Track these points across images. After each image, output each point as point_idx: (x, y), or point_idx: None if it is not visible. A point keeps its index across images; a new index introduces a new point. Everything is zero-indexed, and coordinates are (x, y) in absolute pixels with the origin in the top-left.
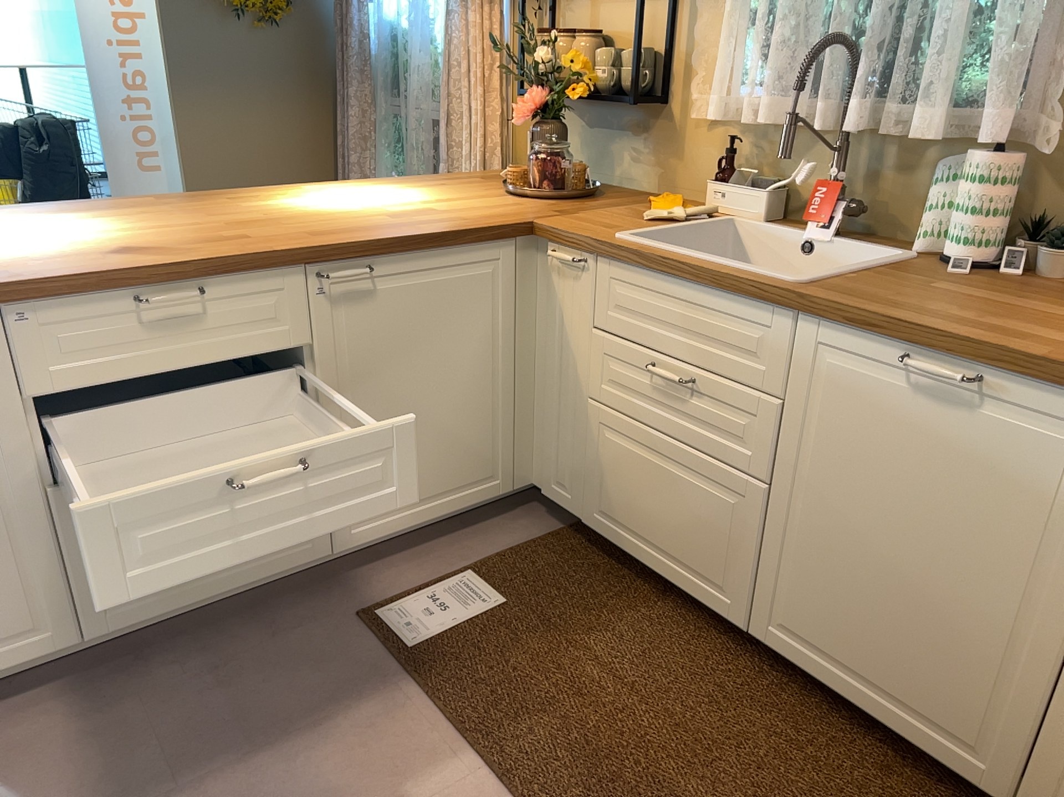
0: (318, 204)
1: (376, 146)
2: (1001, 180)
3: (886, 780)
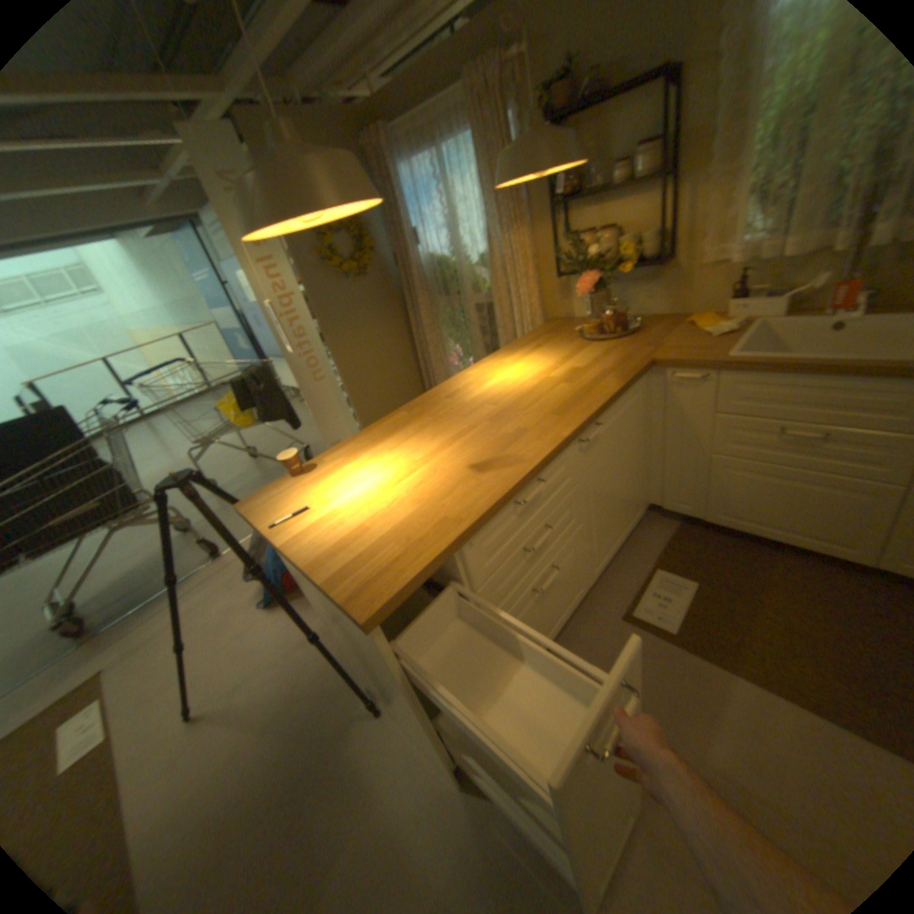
0: (503, 385)
1: (437, 327)
2: None
3: None
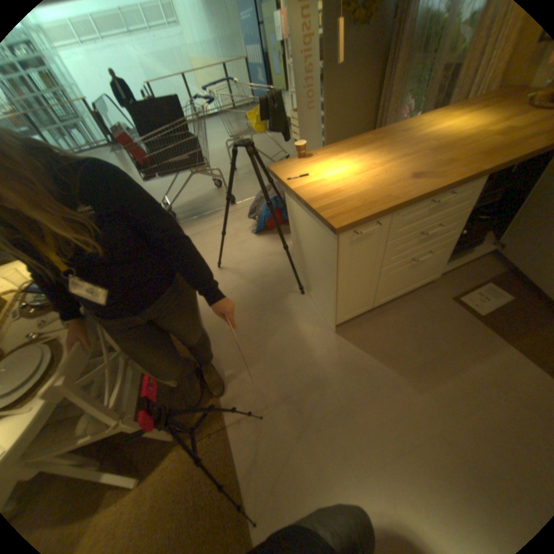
0: (448, 129)
1: (404, 81)
2: None
3: None
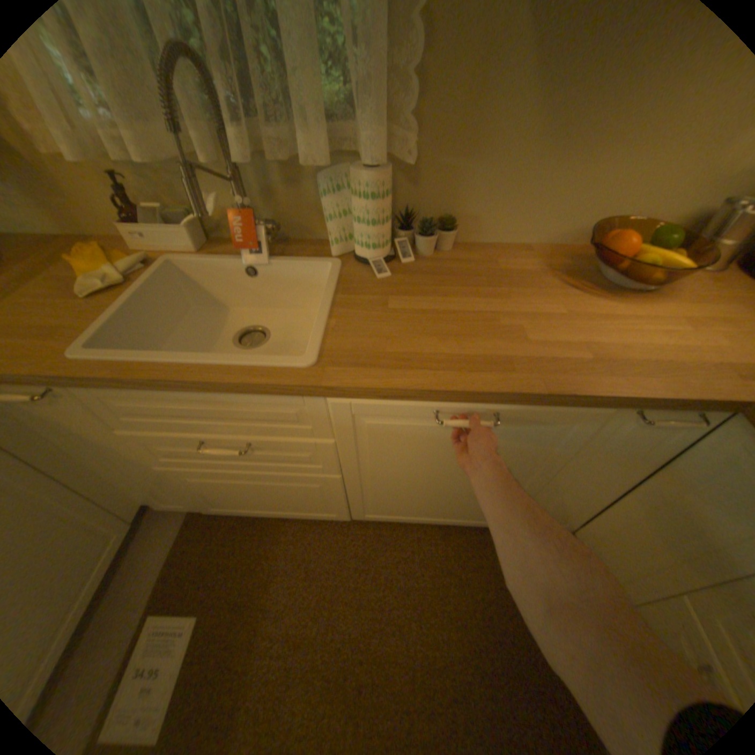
0: None
1: None
2: (388, 190)
3: (449, 543)
